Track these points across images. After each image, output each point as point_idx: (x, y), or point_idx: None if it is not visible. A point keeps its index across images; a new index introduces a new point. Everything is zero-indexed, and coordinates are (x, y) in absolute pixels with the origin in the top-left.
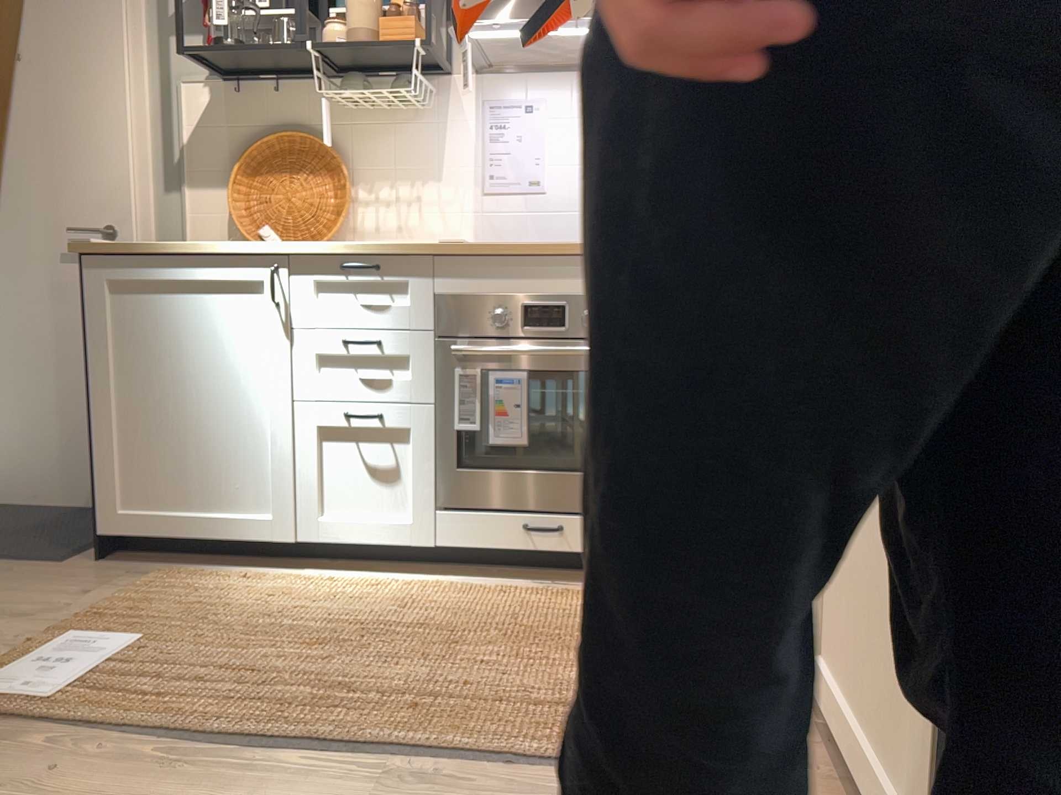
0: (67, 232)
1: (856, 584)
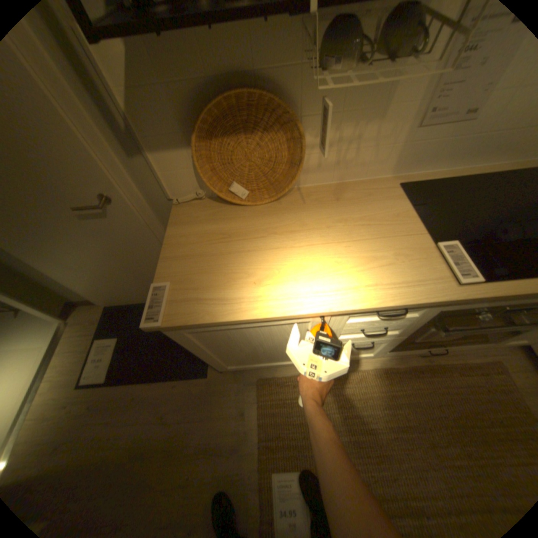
0: (74, 210)
1: None
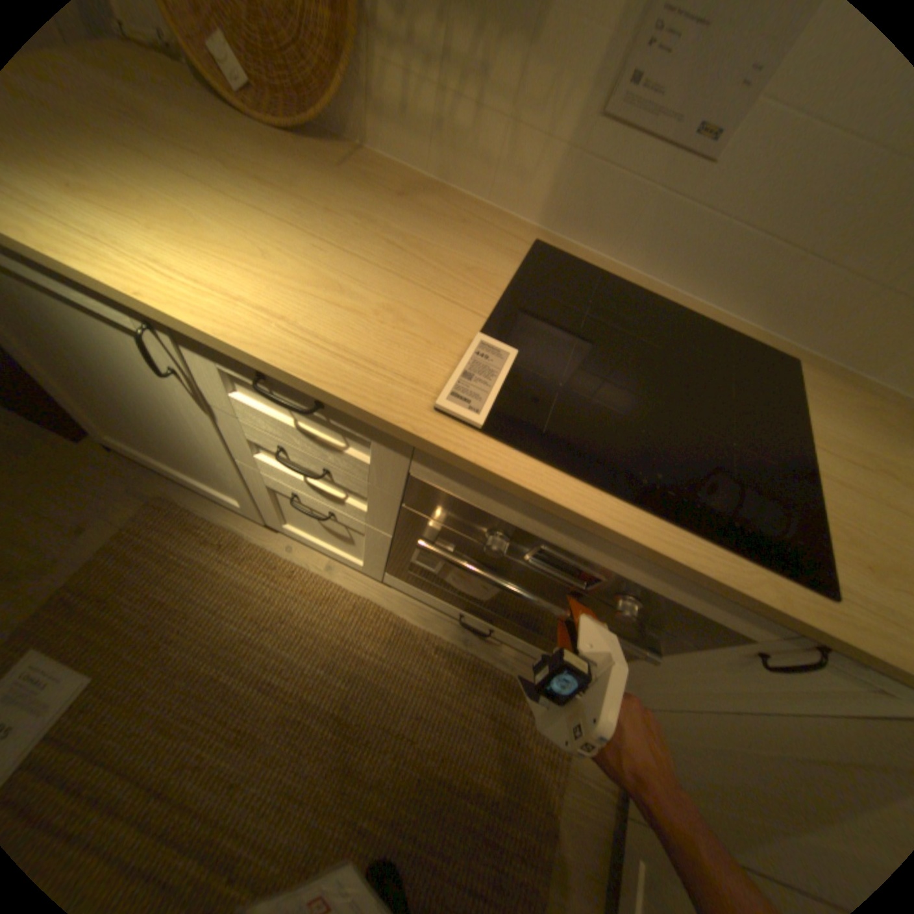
0: None
1: None
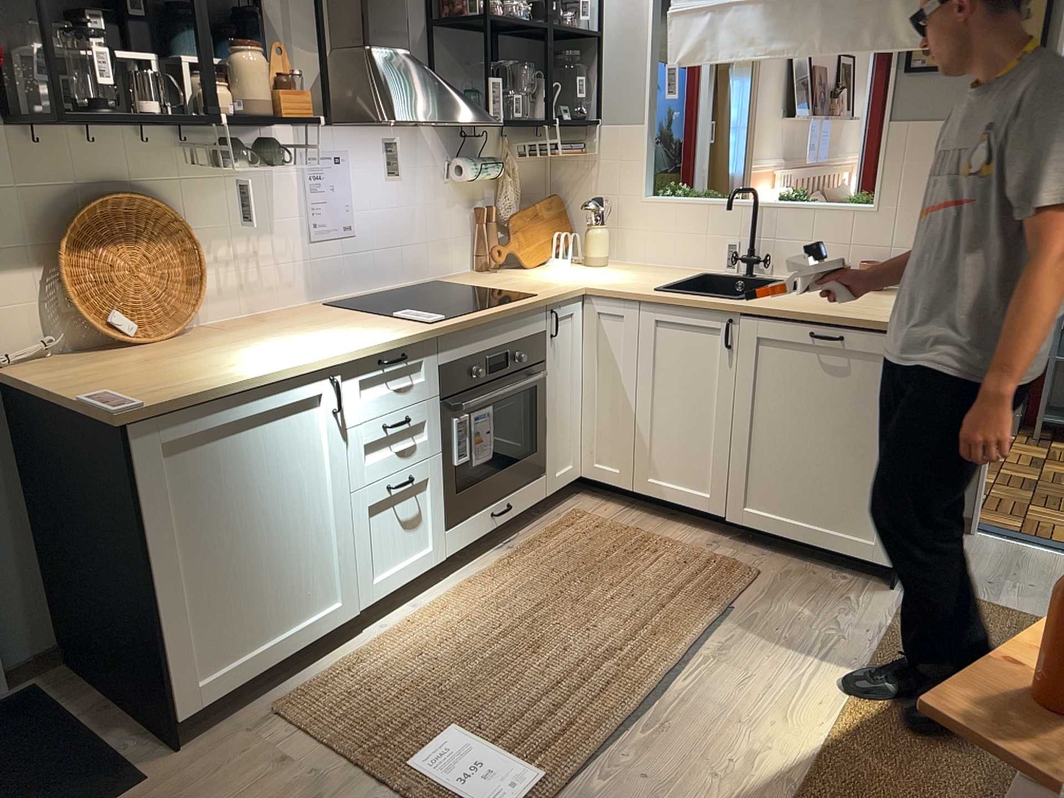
0: None
1: (783, 470)
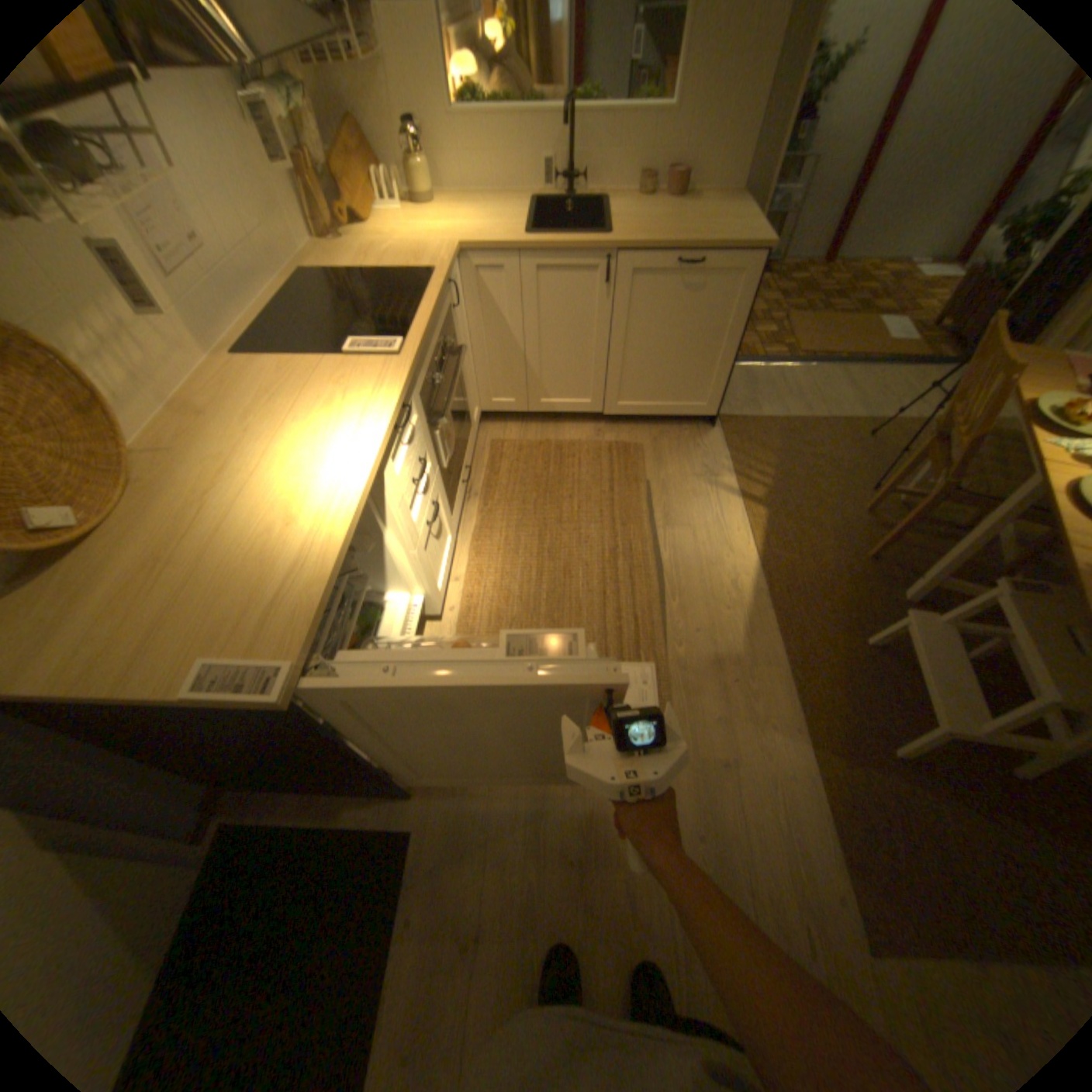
0: None
1: (644, 373)
